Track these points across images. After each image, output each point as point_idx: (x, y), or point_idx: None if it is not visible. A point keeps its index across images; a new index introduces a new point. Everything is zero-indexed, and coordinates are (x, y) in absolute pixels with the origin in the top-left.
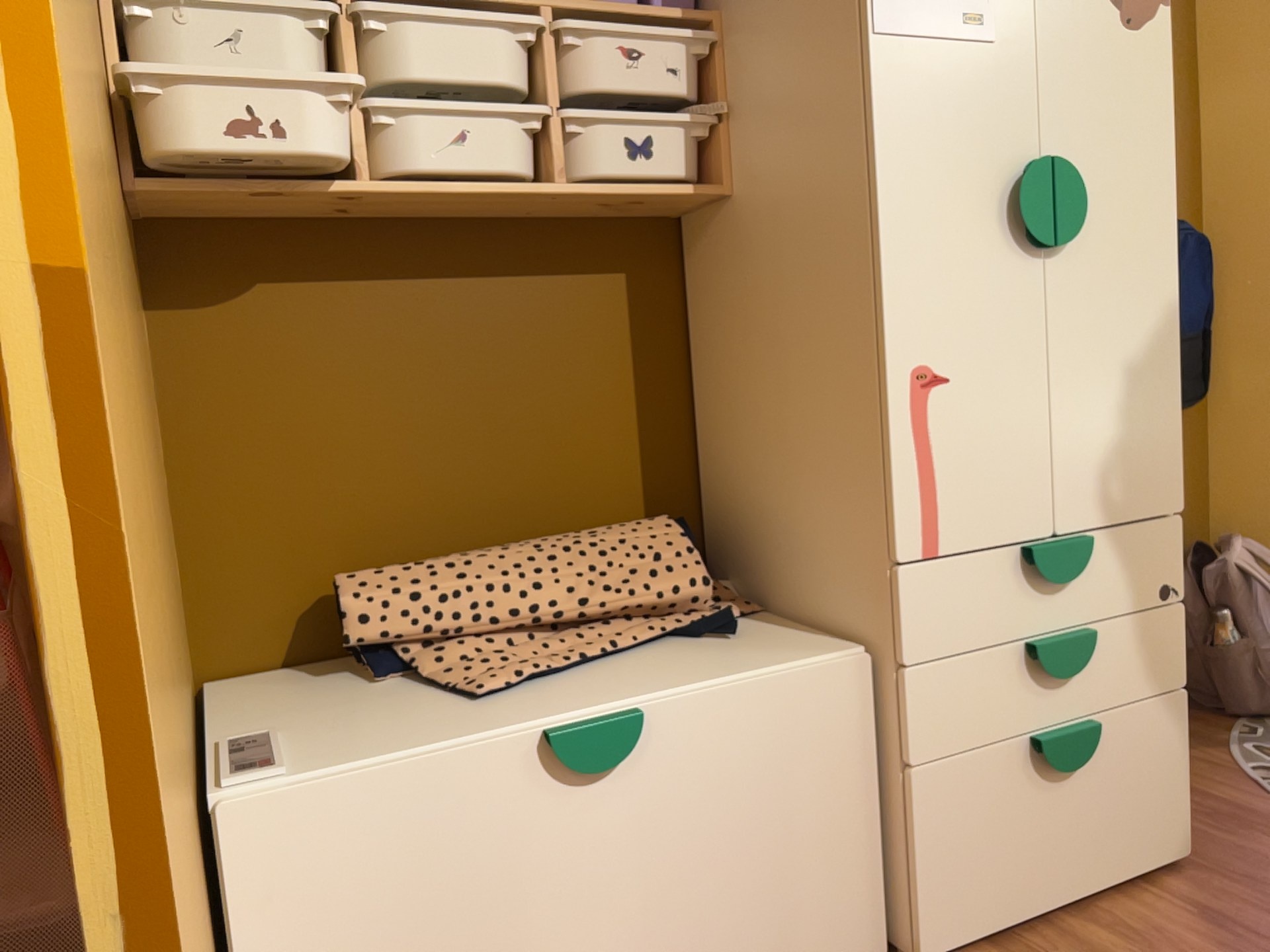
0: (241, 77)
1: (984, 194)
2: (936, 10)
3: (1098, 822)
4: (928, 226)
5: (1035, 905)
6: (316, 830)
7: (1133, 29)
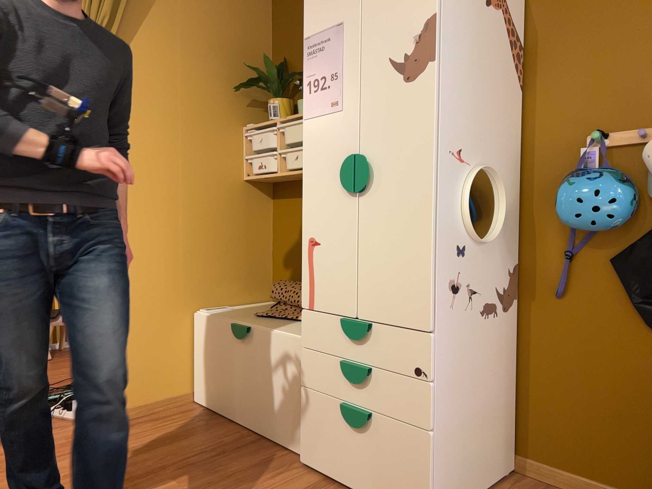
0: (262, 148)
1: (335, 171)
2: (322, 104)
3: (372, 465)
4: (316, 185)
5: (341, 478)
6: (203, 324)
7: (410, 81)
